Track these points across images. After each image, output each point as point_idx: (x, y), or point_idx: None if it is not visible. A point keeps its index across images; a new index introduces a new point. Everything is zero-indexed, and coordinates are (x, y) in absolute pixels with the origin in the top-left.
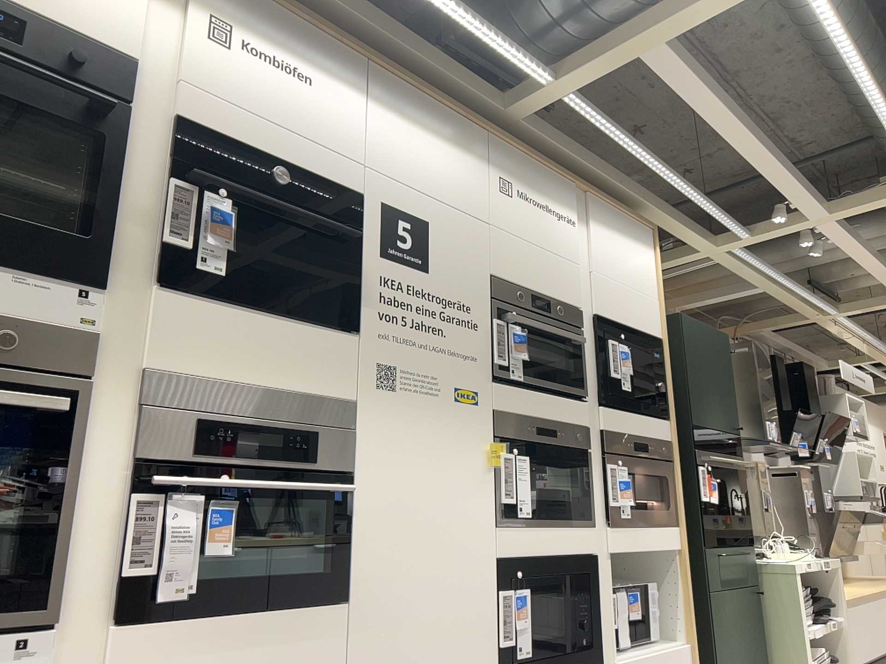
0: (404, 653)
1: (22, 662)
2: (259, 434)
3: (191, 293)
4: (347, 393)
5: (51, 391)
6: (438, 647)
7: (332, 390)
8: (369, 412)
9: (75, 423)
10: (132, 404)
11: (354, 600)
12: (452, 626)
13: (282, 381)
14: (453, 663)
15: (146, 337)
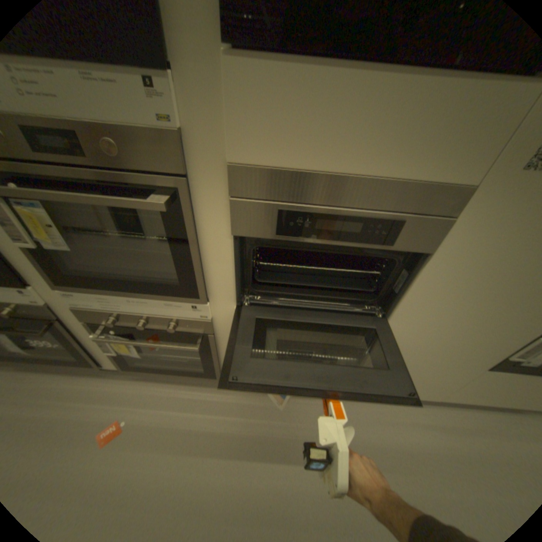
0: (420, 346)
1: (197, 311)
2: (338, 221)
3: (270, 47)
4: (468, 176)
5: (159, 188)
6: (450, 349)
7: (447, 174)
8: (489, 199)
9: (184, 210)
10: (224, 193)
11: (391, 321)
12: (471, 344)
13: (378, 167)
14: (457, 356)
15: (222, 128)
